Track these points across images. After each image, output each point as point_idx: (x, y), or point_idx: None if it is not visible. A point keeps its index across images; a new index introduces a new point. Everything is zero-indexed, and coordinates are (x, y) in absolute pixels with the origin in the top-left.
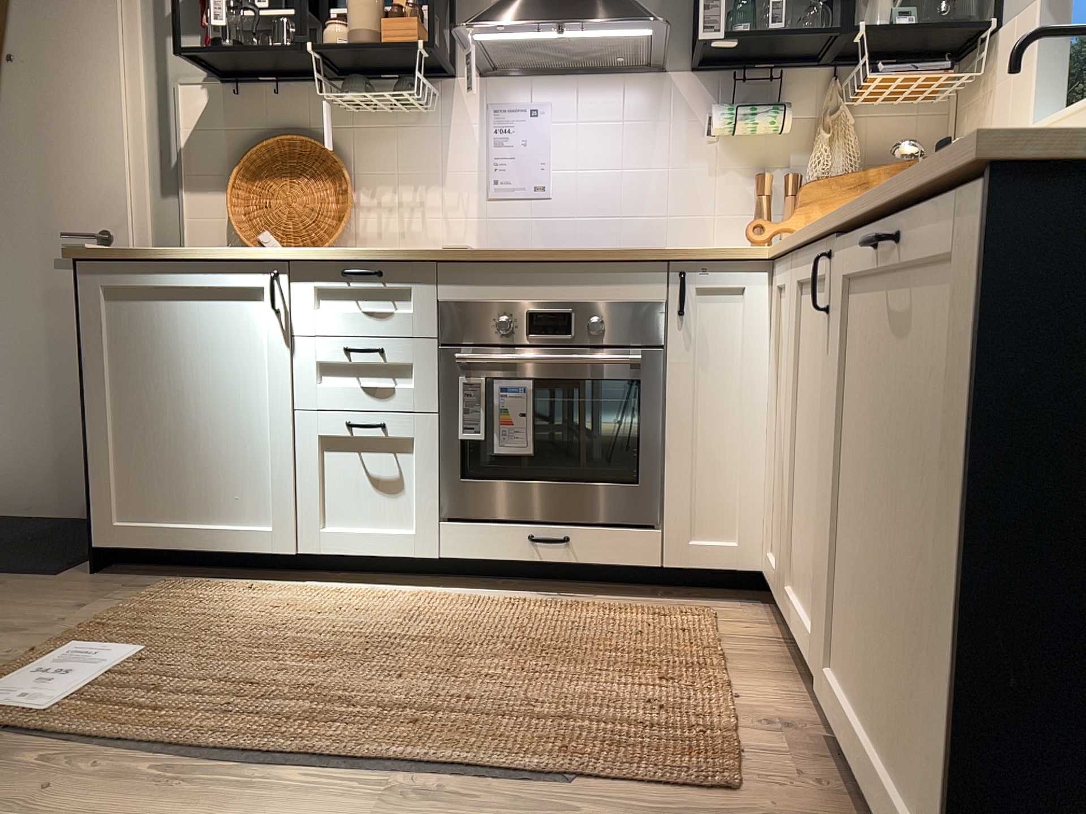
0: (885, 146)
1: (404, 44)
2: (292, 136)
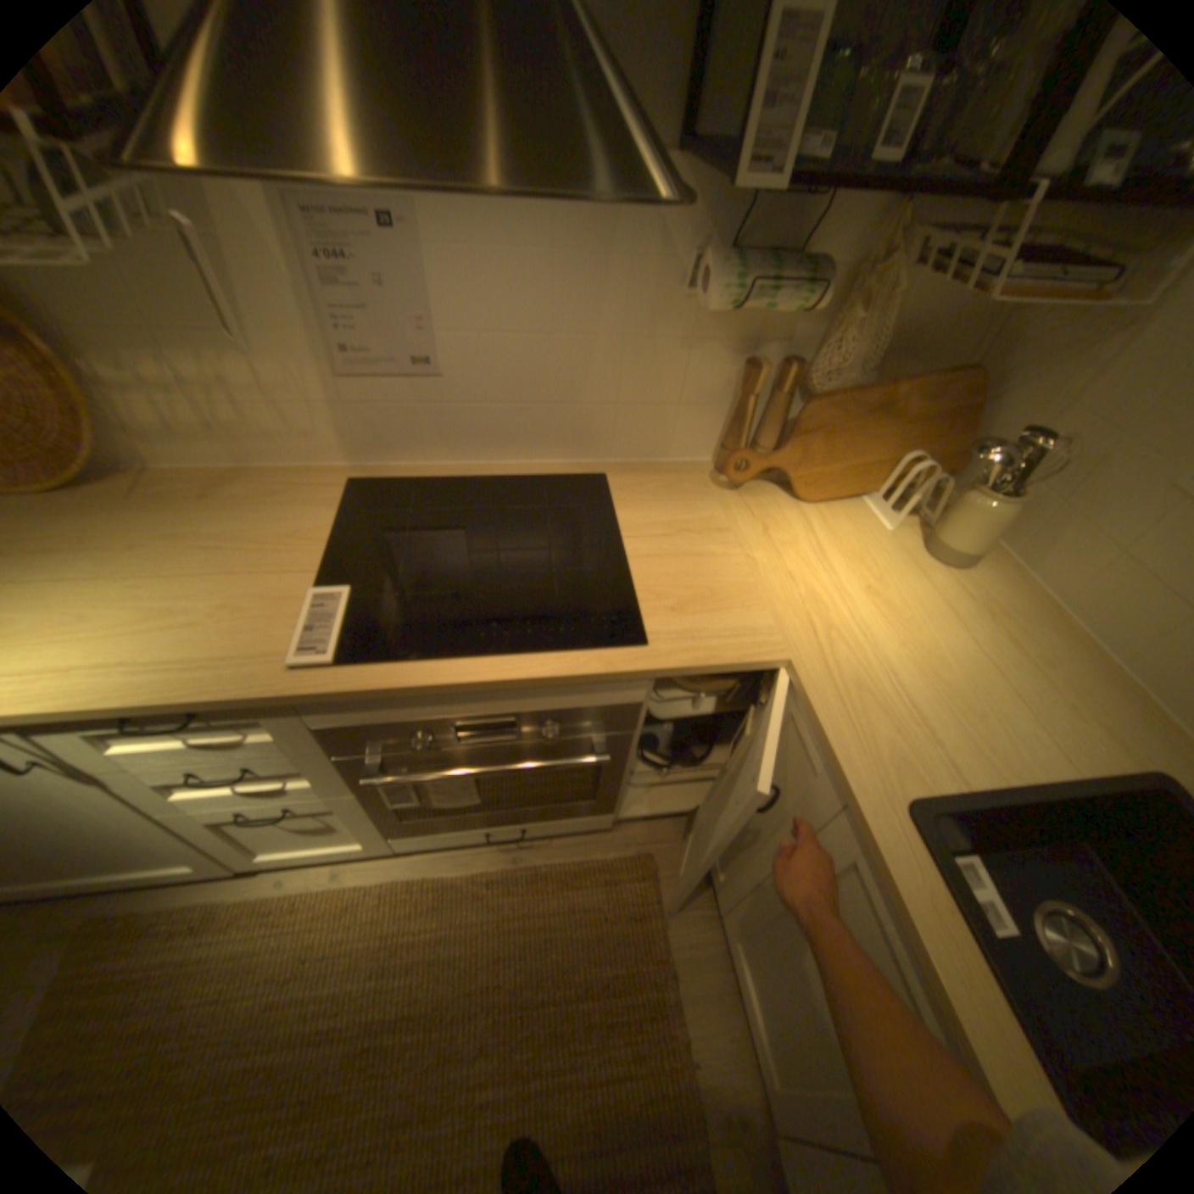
0: (927, 313)
1: None
2: None
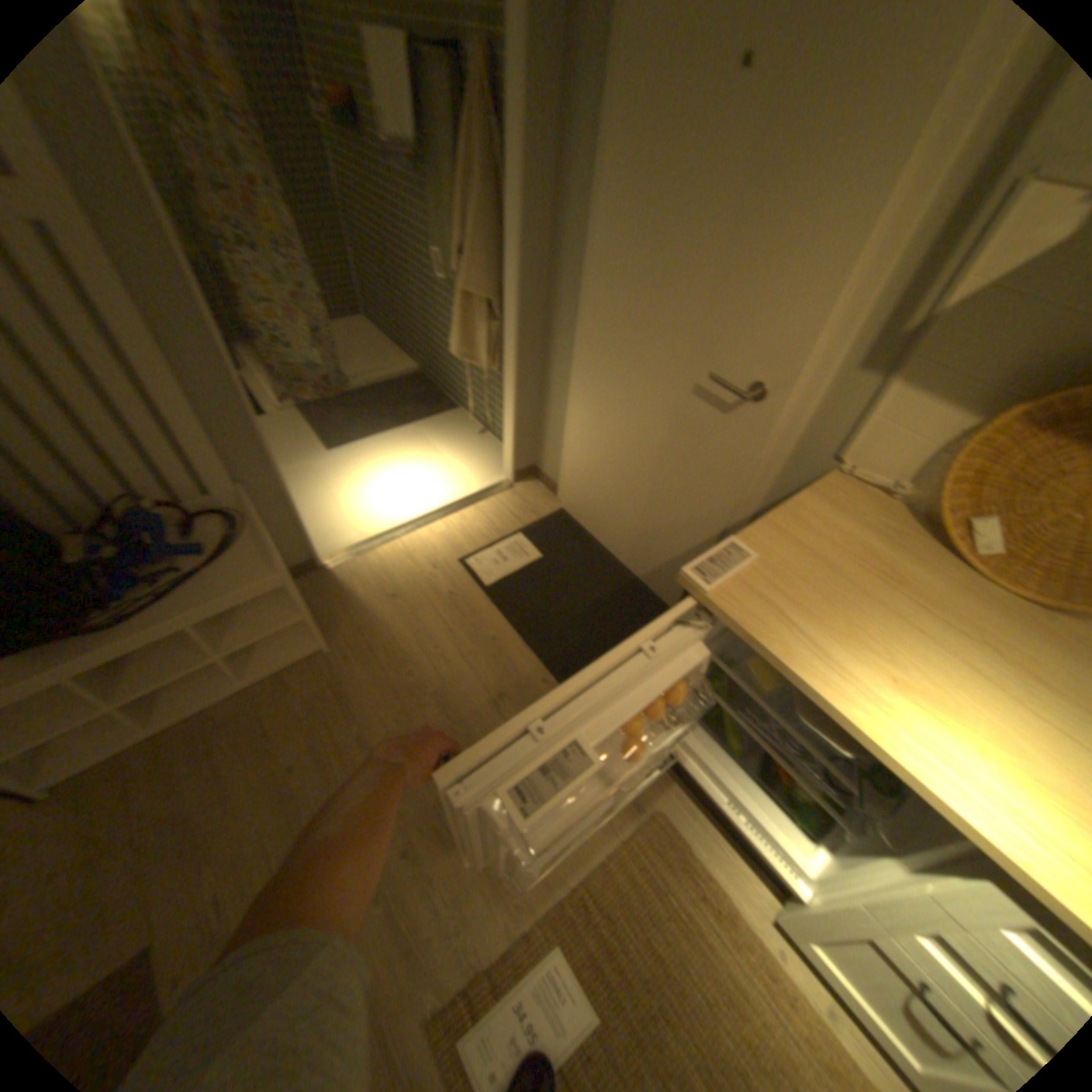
0: None
1: None
2: None
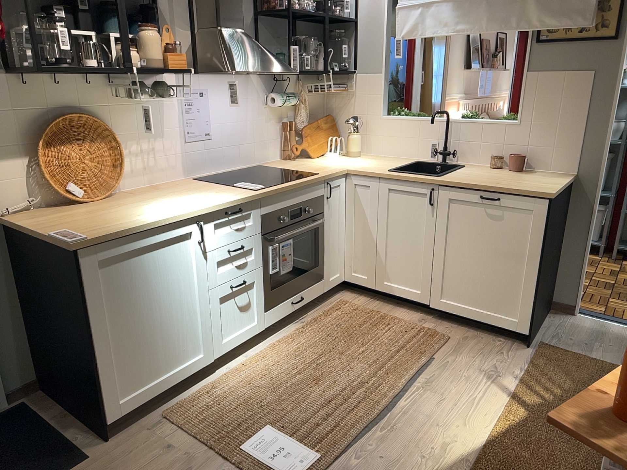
0: (312, 106)
1: (182, 69)
2: (77, 115)
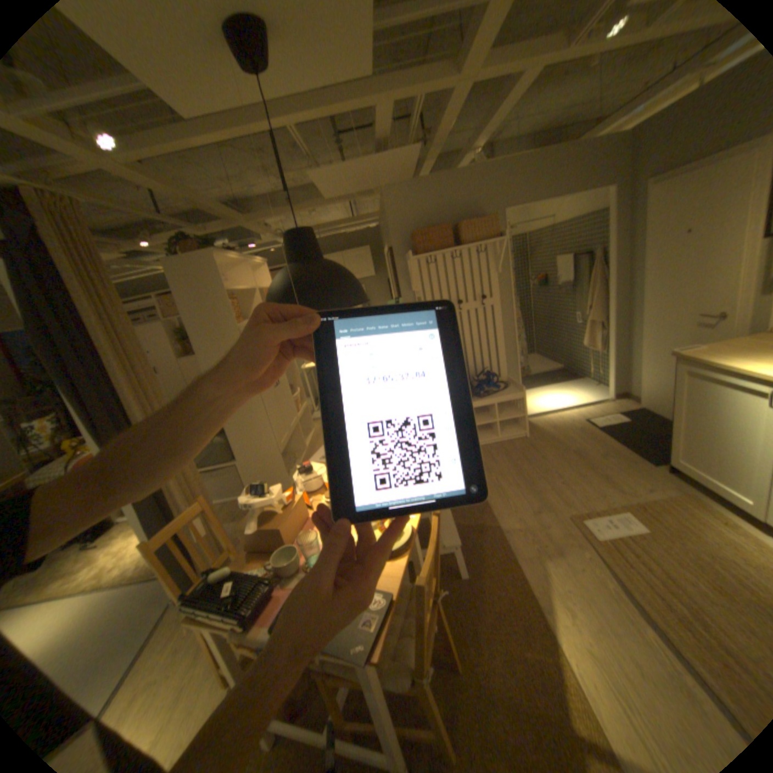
0: None
1: None
2: None
